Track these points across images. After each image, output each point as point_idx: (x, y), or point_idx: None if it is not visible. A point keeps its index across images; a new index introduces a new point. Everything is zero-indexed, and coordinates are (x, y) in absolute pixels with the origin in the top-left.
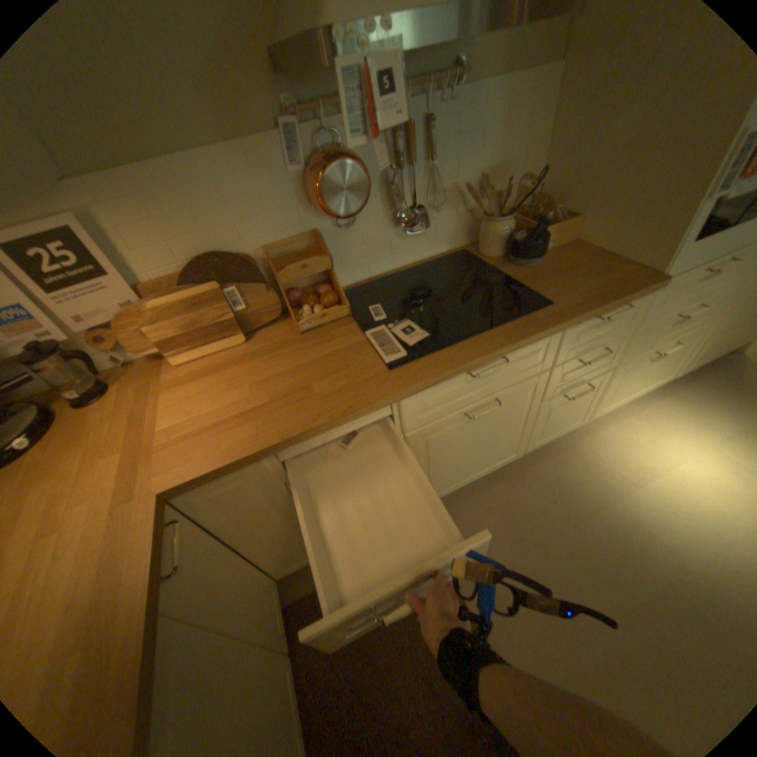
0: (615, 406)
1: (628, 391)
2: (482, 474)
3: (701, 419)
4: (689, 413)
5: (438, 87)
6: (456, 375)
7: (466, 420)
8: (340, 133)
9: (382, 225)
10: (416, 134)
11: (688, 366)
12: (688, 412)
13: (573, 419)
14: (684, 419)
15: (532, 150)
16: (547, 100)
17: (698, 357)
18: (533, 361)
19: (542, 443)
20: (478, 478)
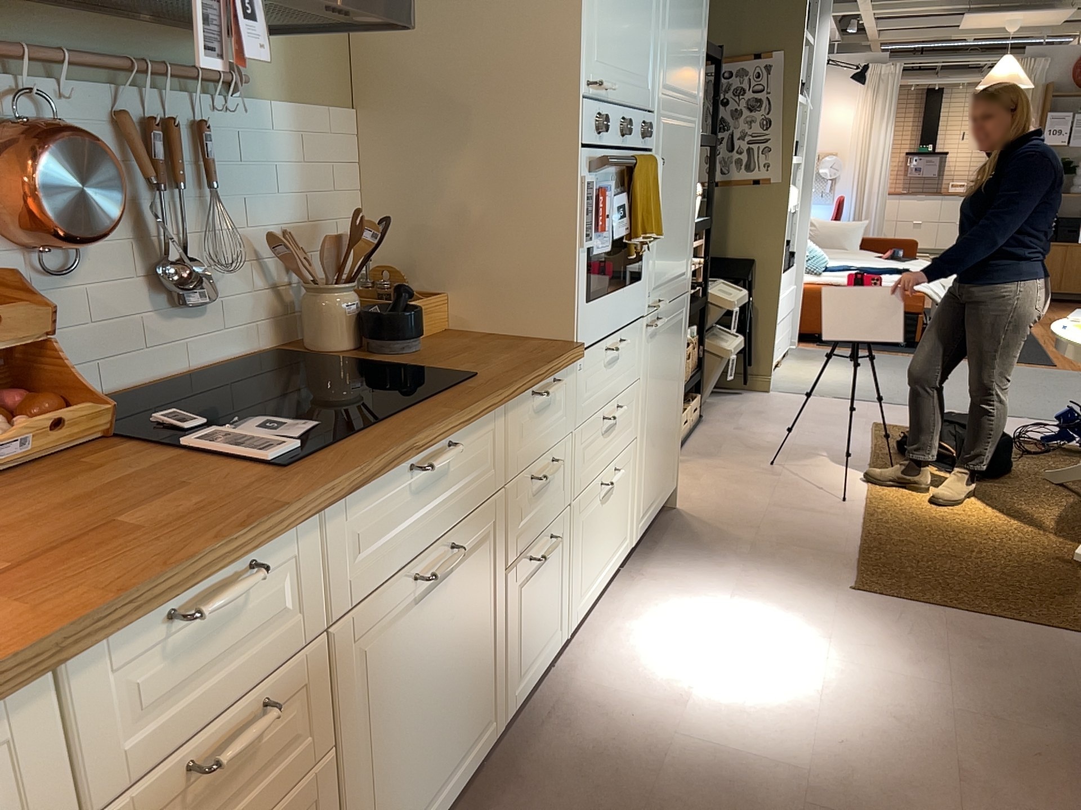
0: (588, 600)
1: (594, 564)
2: (453, 788)
3: (688, 590)
4: (672, 589)
5: (209, 94)
6: (394, 476)
7: (415, 602)
8: (54, 111)
9: (129, 286)
10: (182, 147)
11: (638, 522)
12: (670, 588)
13: (548, 623)
14: (672, 597)
15: (345, 213)
16: (348, 151)
17: (641, 504)
18: (481, 468)
19: (523, 690)
20: (447, 806)
